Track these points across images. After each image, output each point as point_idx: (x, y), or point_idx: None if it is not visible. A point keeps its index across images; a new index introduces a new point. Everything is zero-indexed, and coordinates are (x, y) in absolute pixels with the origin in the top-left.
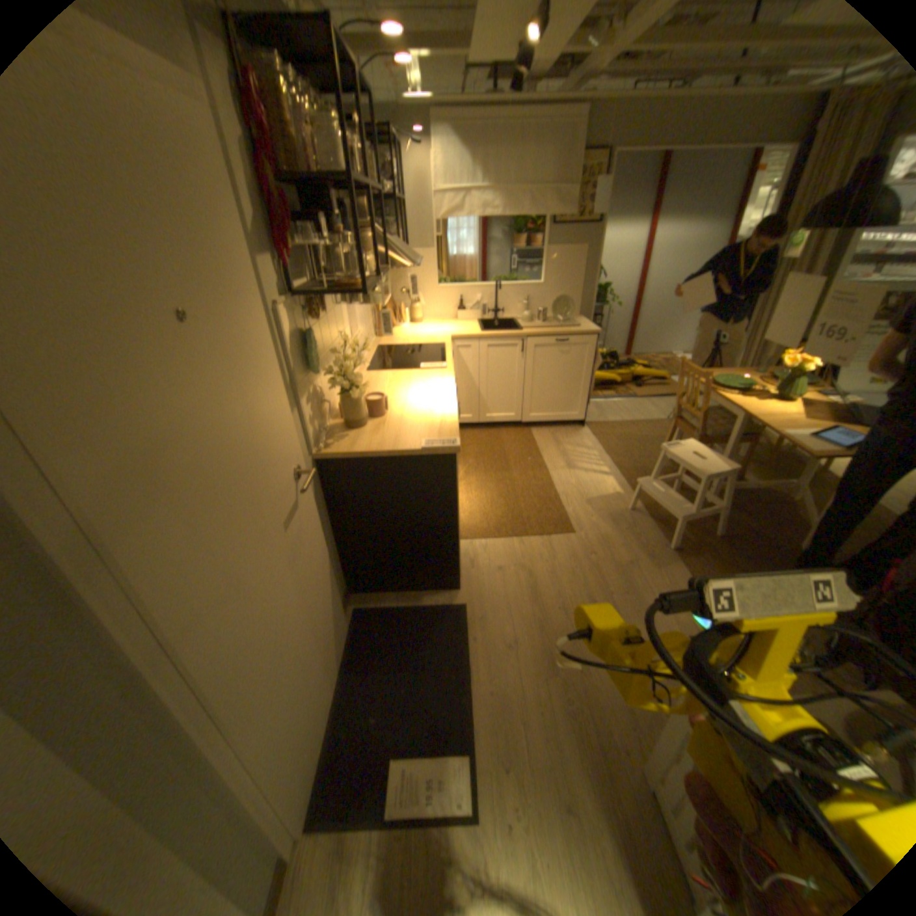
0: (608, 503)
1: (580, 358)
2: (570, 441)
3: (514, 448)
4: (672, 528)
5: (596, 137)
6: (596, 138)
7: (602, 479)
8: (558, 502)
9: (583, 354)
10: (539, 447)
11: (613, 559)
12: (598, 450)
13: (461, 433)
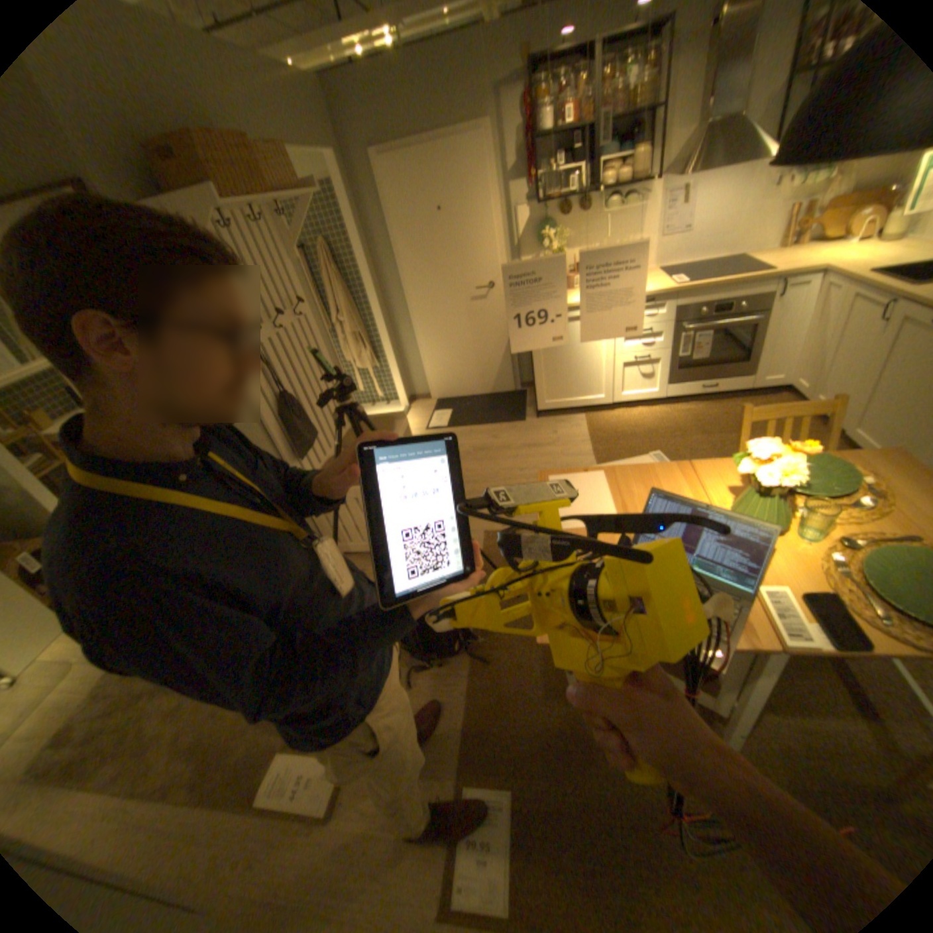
0: None
1: None
2: None
3: None
4: None
5: None
6: None
7: None
8: None
9: None
10: None
11: None
12: None
13: None
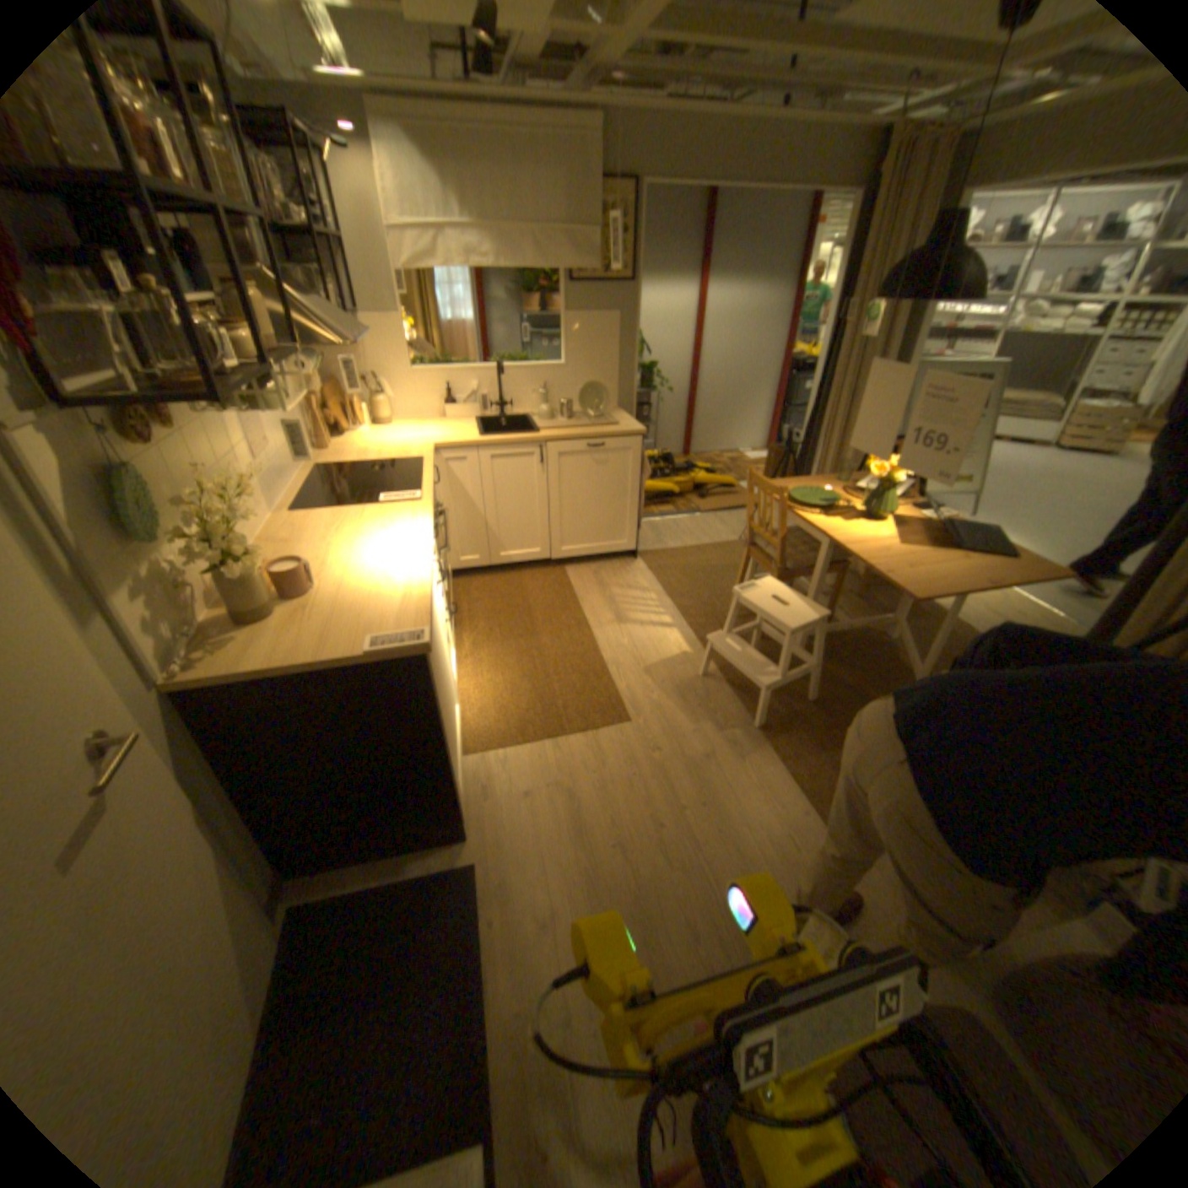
0: (673, 669)
1: (625, 465)
2: (621, 580)
3: (545, 598)
4: (756, 695)
5: (621, 160)
6: (622, 162)
7: (665, 633)
8: (608, 675)
9: (628, 461)
10: (579, 592)
11: (685, 753)
12: (658, 591)
13: (468, 581)
